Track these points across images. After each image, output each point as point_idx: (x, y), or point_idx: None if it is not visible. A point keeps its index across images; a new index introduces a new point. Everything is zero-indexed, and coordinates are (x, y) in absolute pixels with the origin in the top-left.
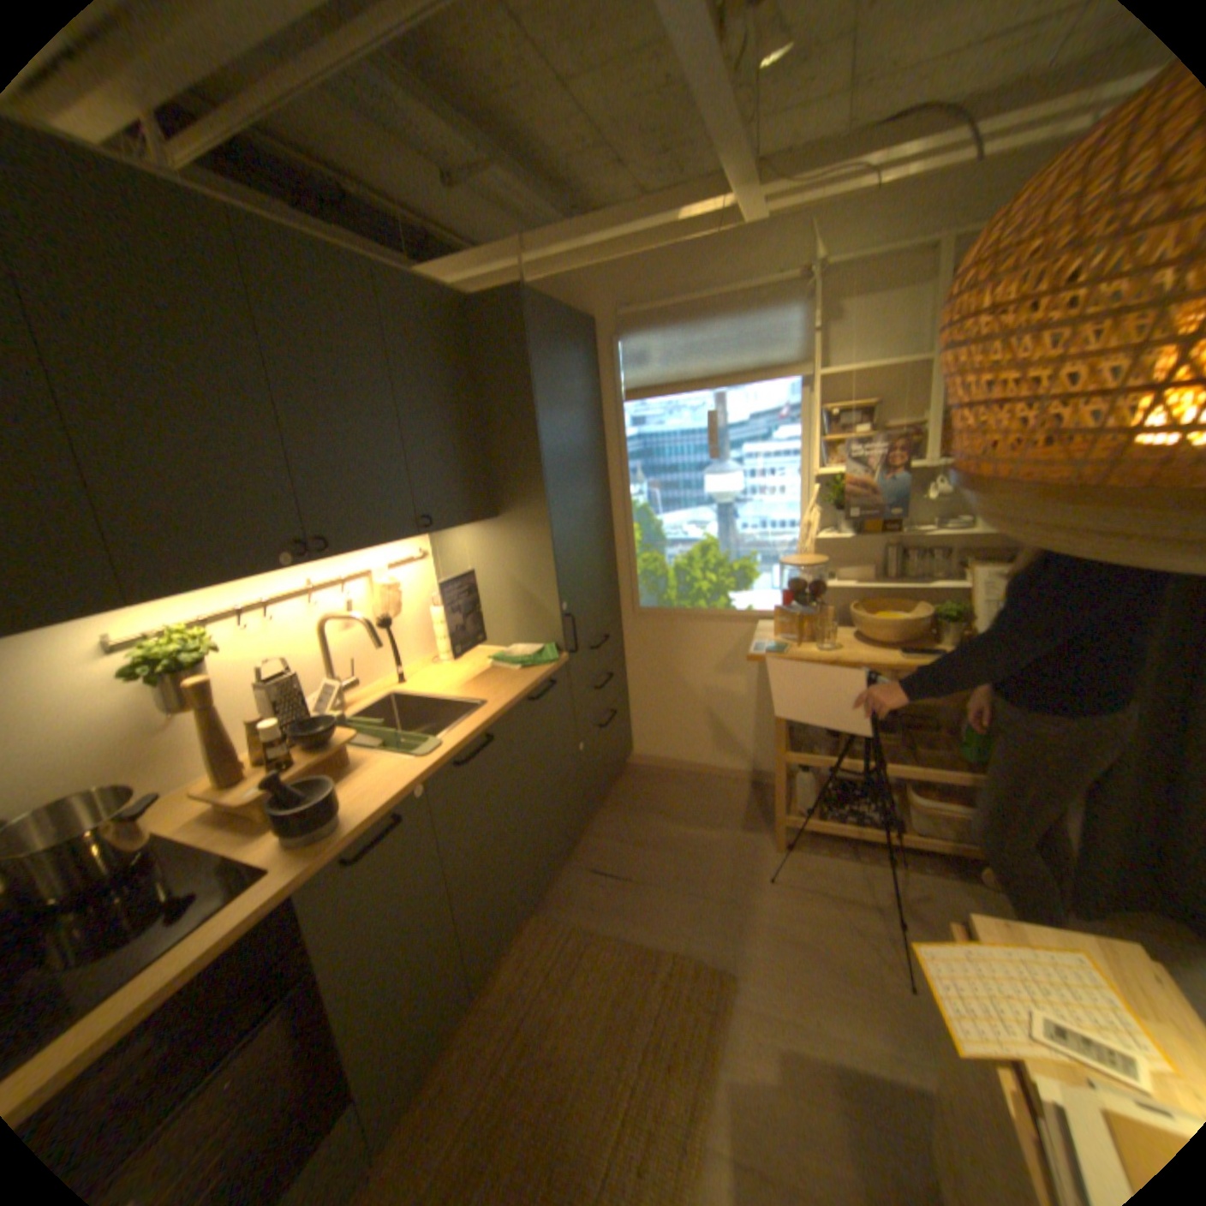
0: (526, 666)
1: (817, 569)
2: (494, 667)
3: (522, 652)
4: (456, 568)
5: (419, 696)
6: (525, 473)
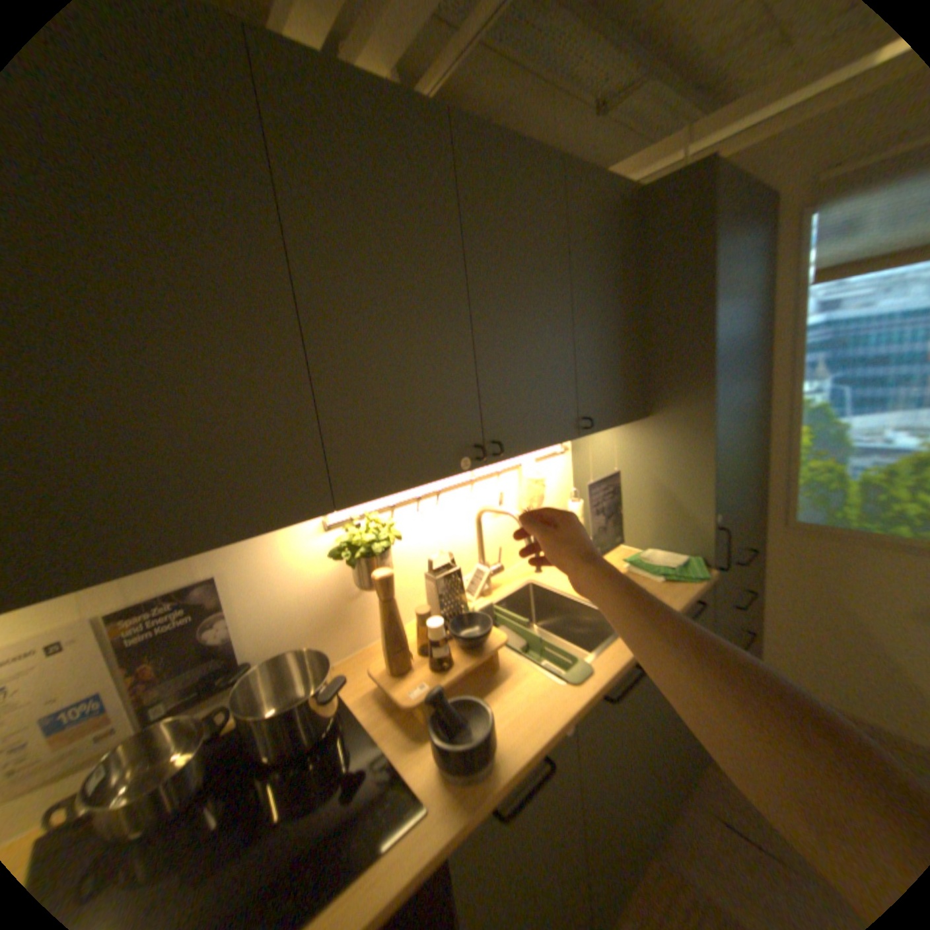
0: (669, 578)
1: None
2: (631, 572)
3: (662, 560)
4: (599, 466)
5: (557, 592)
6: (690, 370)
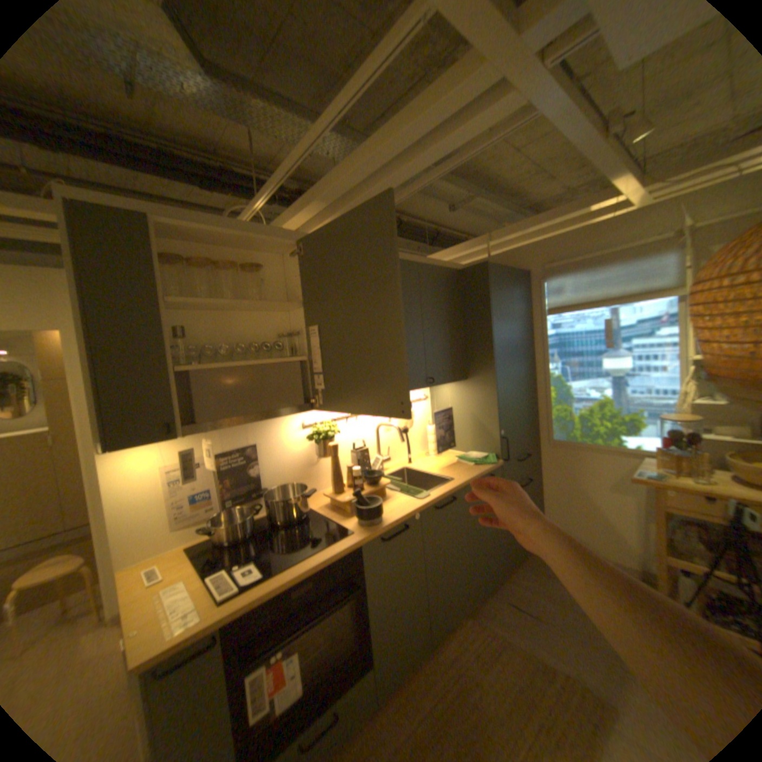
0: (476, 464)
1: (697, 425)
2: (458, 462)
3: (475, 456)
4: (442, 405)
5: (418, 471)
6: (483, 357)
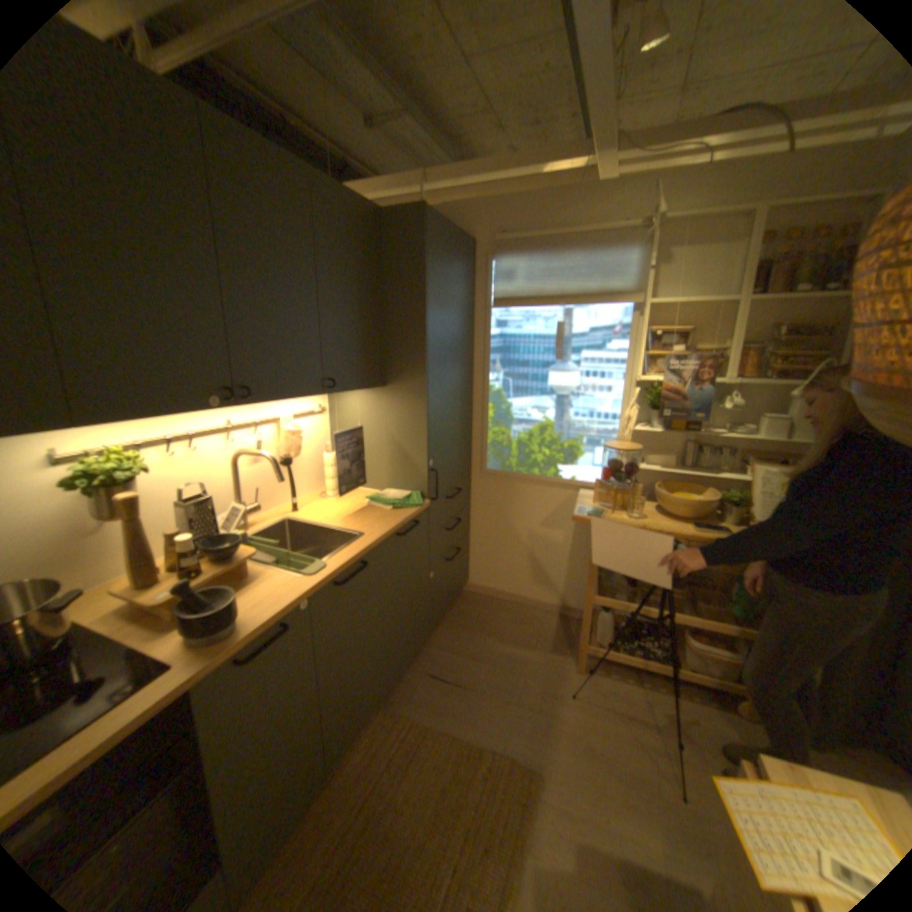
0: (395, 507)
1: (629, 453)
2: (370, 506)
3: (393, 496)
4: (348, 423)
5: (308, 523)
6: (411, 354)
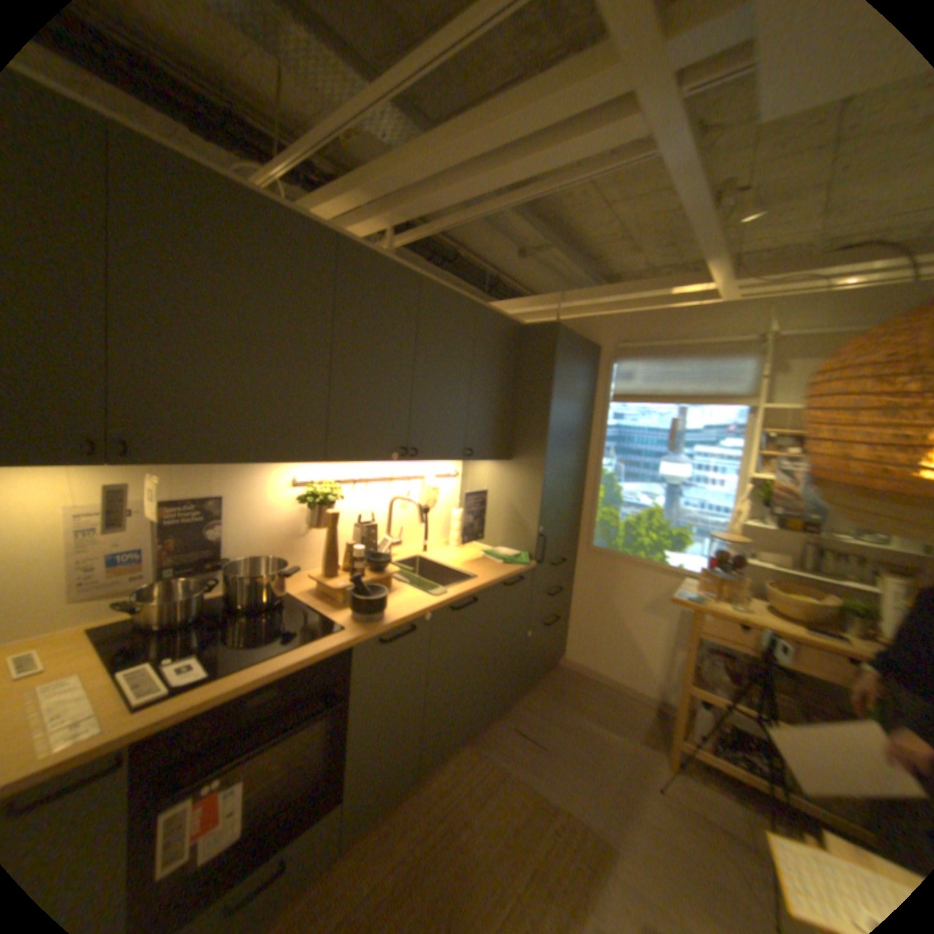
0: (506, 563)
1: (743, 549)
2: (485, 558)
3: (505, 553)
4: (477, 487)
5: (435, 562)
6: (535, 436)
